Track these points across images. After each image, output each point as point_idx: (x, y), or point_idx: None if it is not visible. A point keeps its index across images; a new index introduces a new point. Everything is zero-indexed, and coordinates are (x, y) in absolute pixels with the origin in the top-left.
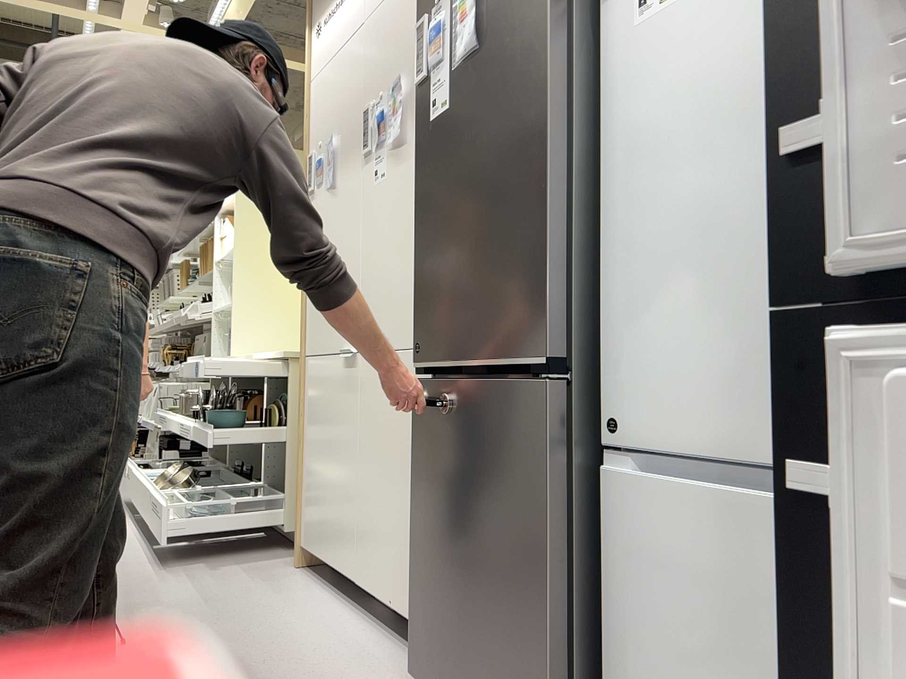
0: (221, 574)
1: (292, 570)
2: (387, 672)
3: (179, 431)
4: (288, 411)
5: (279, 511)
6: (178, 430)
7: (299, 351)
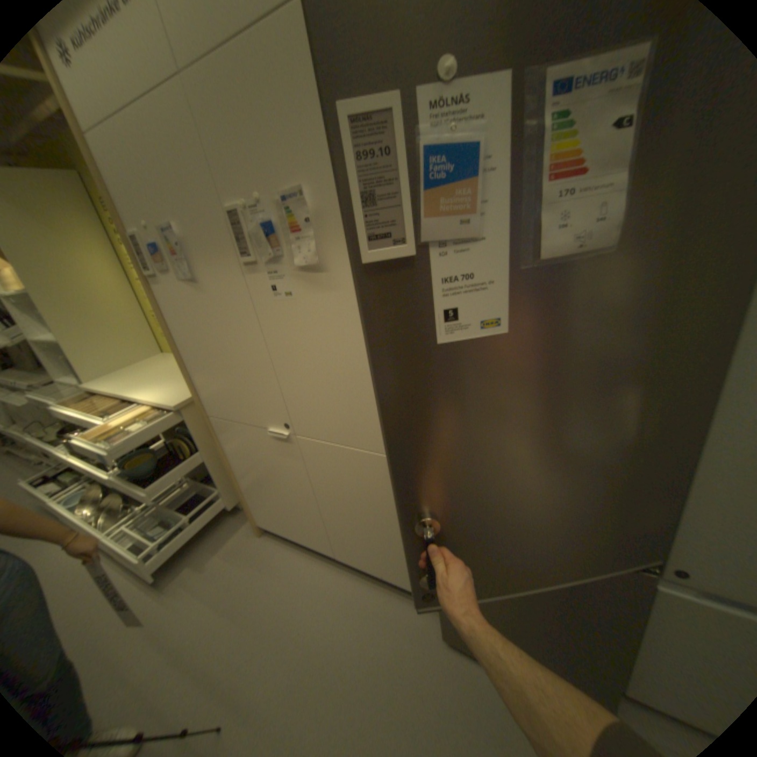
0: (211, 573)
1: (258, 541)
2: (414, 632)
3: (84, 471)
4: (193, 438)
5: (215, 497)
6: (82, 470)
7: (184, 396)
